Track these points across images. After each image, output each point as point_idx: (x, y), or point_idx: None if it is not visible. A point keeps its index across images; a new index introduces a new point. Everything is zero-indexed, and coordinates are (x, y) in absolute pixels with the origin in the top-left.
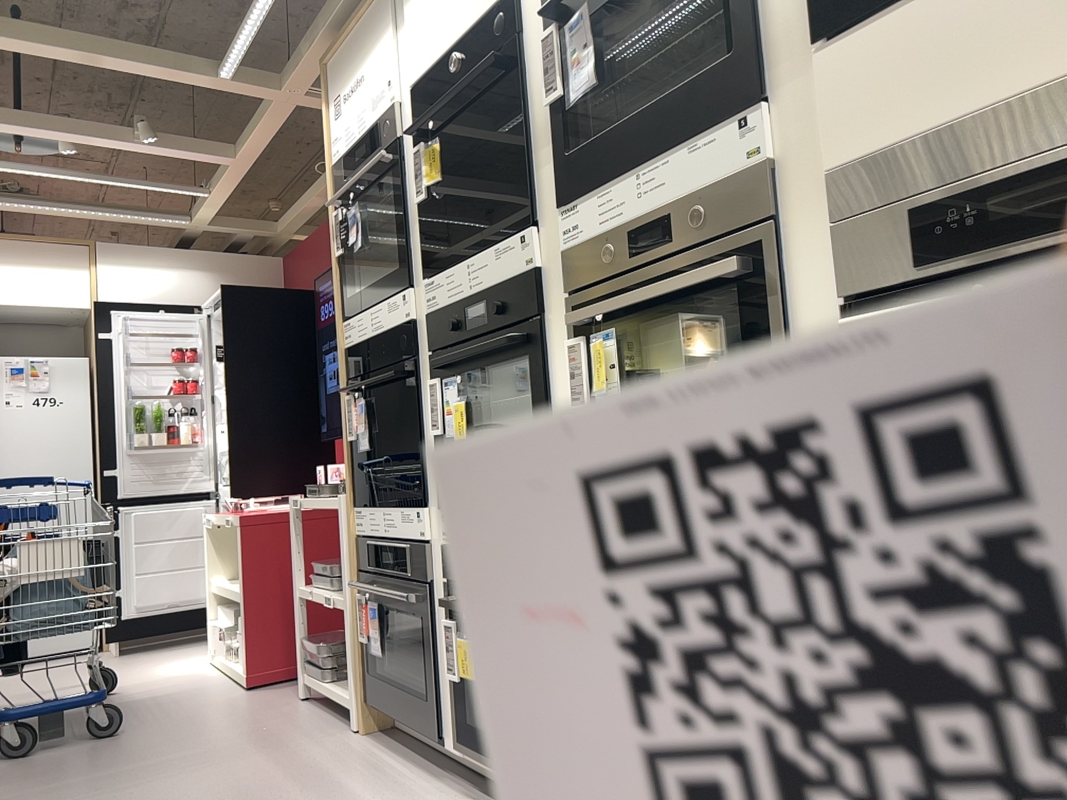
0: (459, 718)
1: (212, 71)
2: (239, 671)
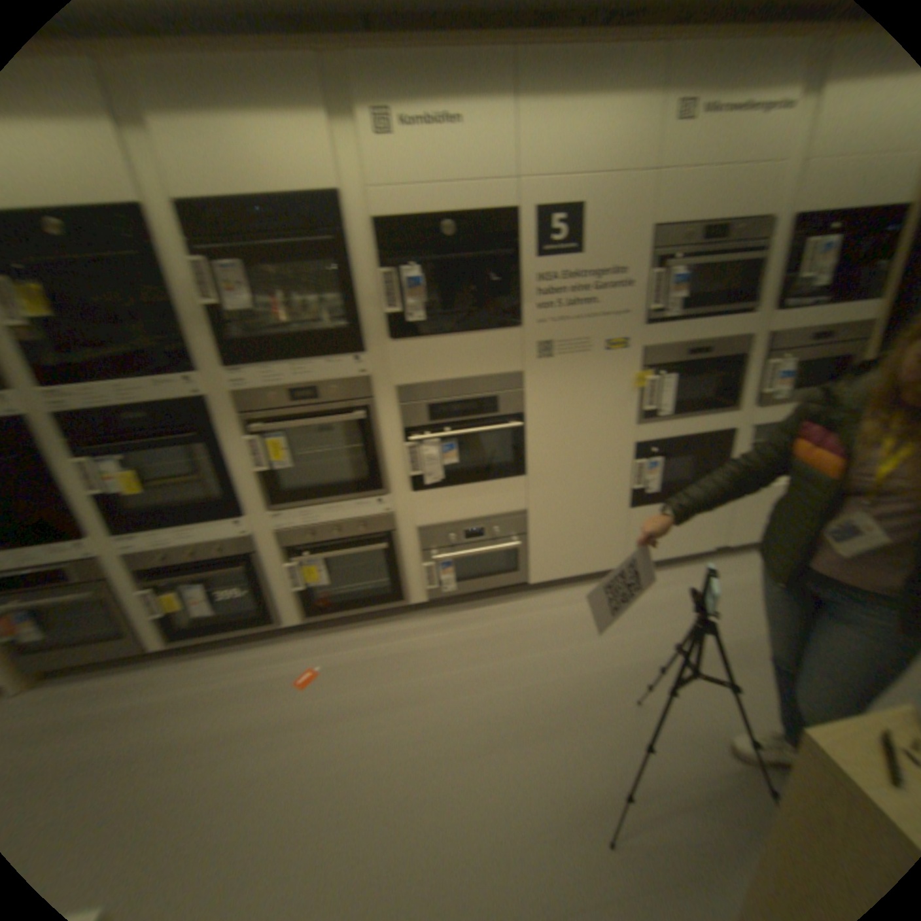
0: (158, 636)
1: None
2: None
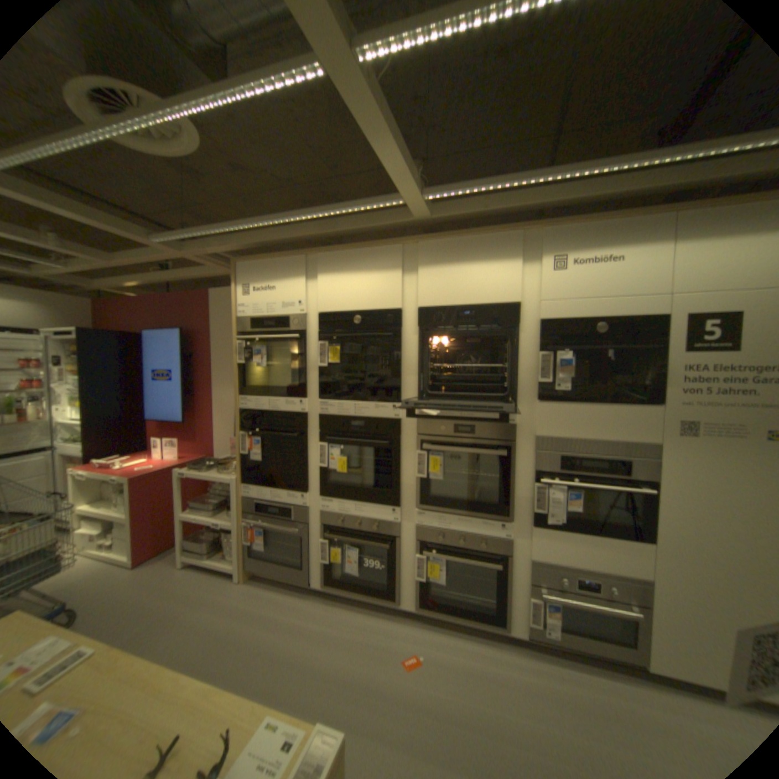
0: (325, 578)
1: (144, 235)
2: (120, 562)
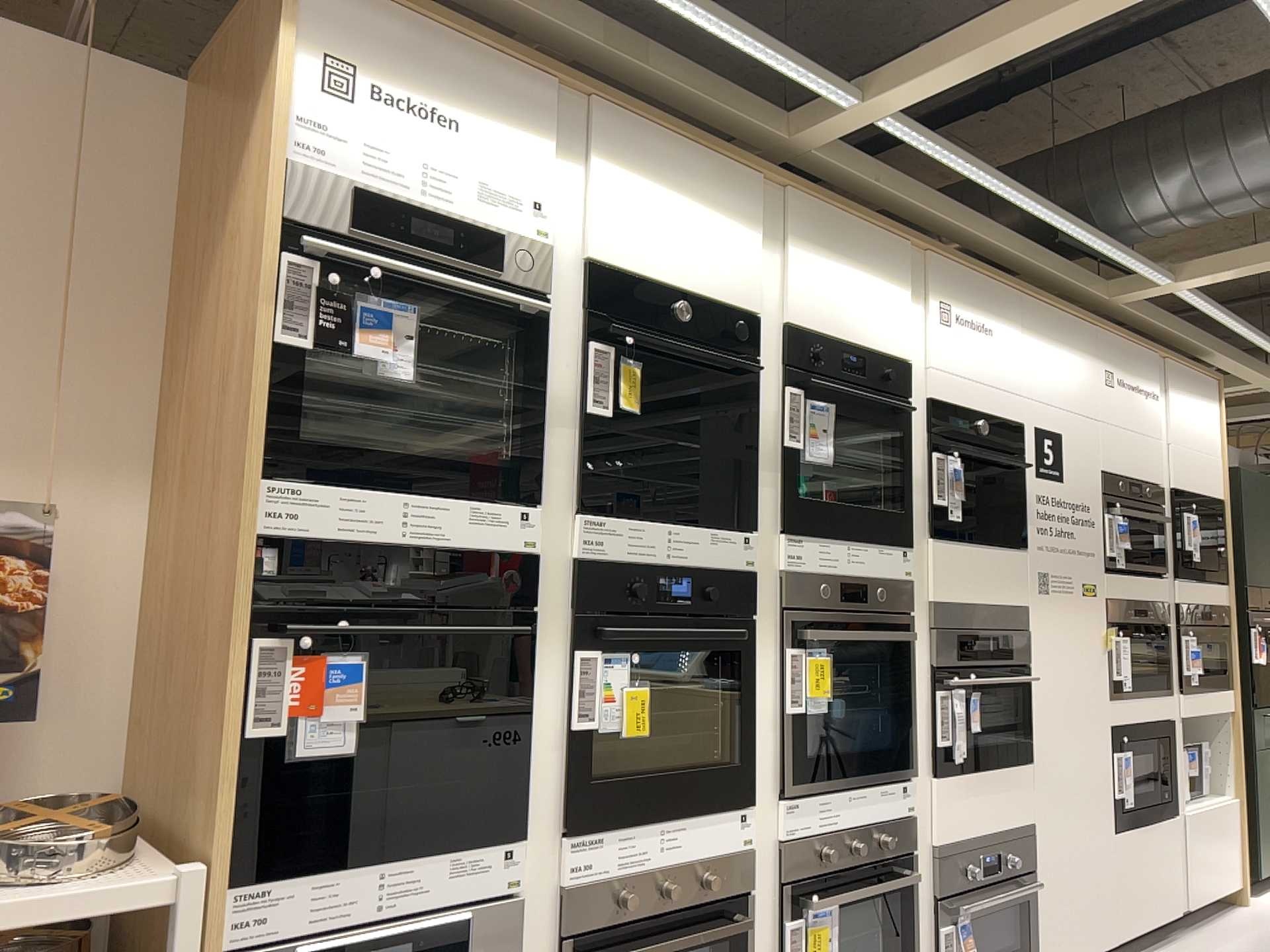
0: None
1: None
2: None
